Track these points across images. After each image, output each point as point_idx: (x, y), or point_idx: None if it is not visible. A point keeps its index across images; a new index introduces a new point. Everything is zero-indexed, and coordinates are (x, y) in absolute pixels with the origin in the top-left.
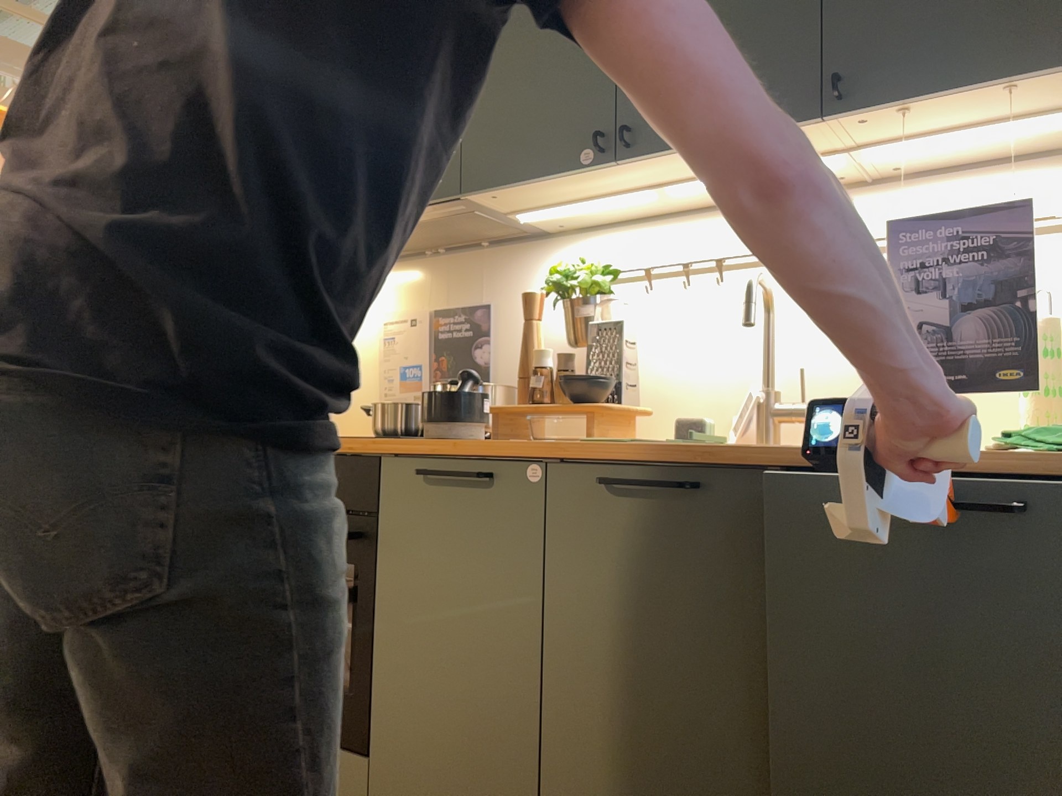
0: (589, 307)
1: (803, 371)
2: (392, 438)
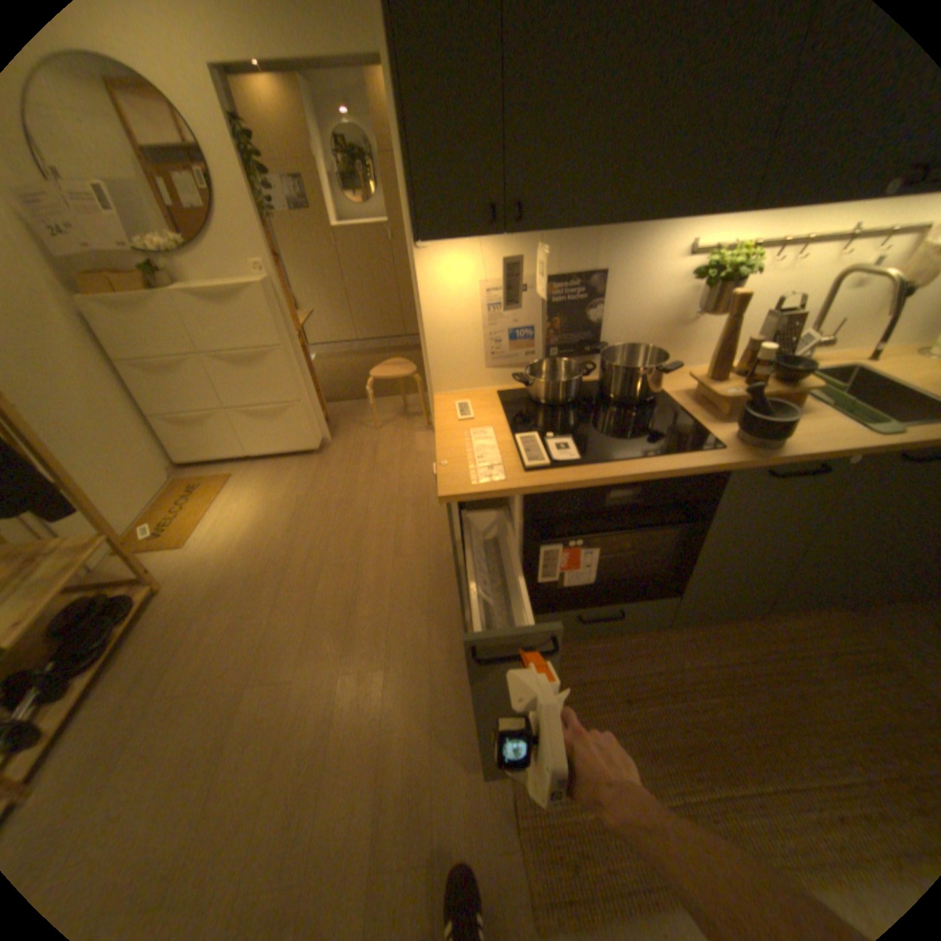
0: (742, 288)
1: (845, 320)
2: (719, 448)
